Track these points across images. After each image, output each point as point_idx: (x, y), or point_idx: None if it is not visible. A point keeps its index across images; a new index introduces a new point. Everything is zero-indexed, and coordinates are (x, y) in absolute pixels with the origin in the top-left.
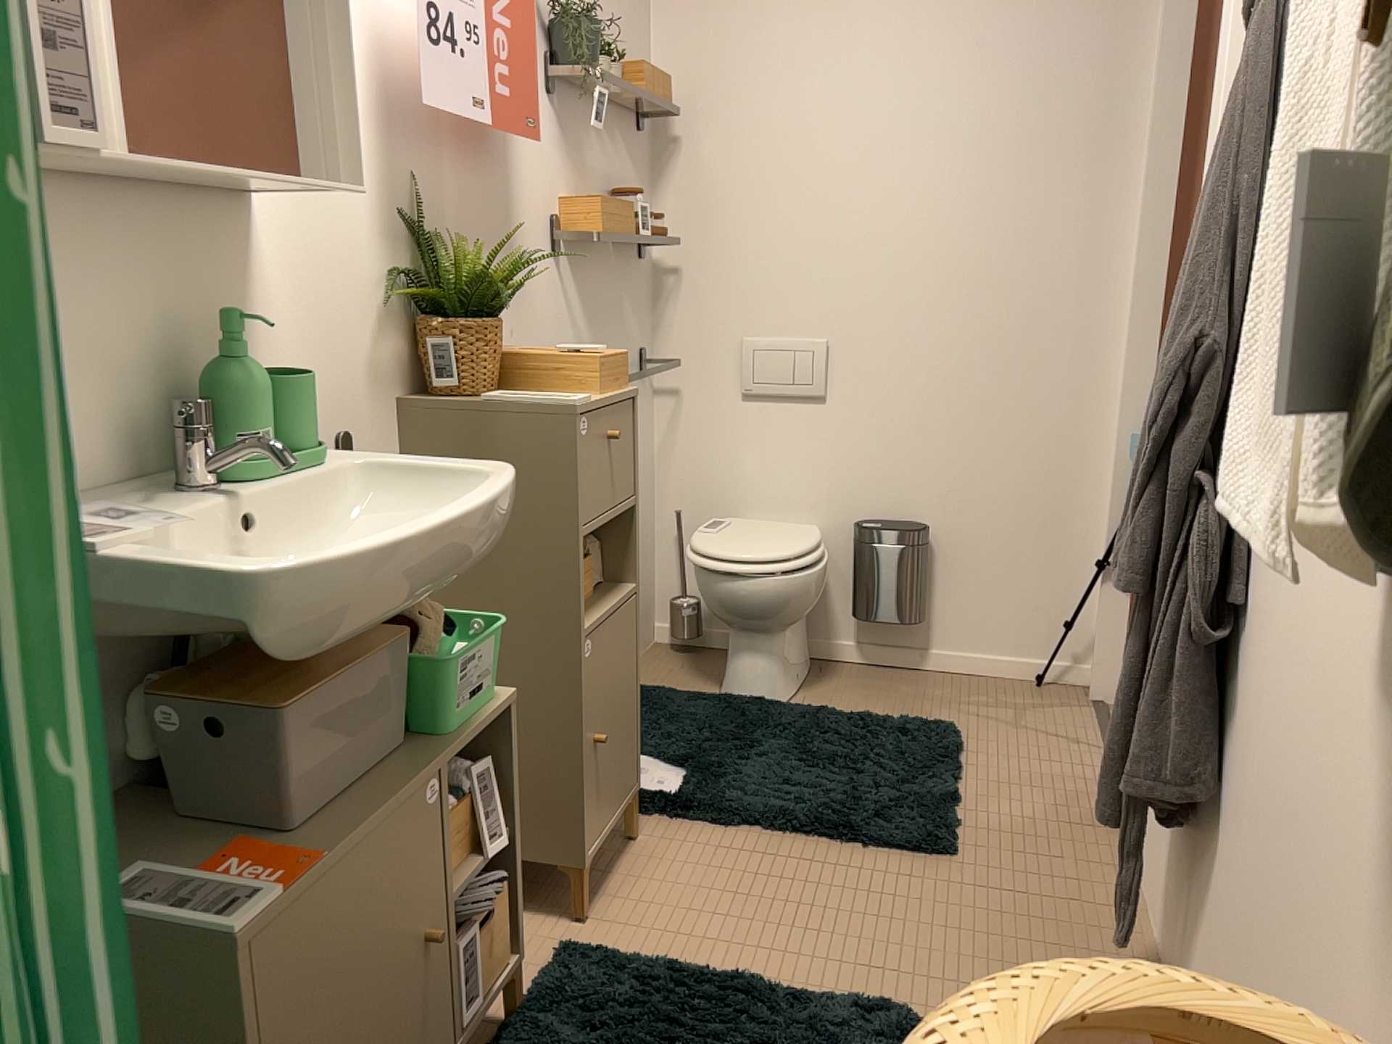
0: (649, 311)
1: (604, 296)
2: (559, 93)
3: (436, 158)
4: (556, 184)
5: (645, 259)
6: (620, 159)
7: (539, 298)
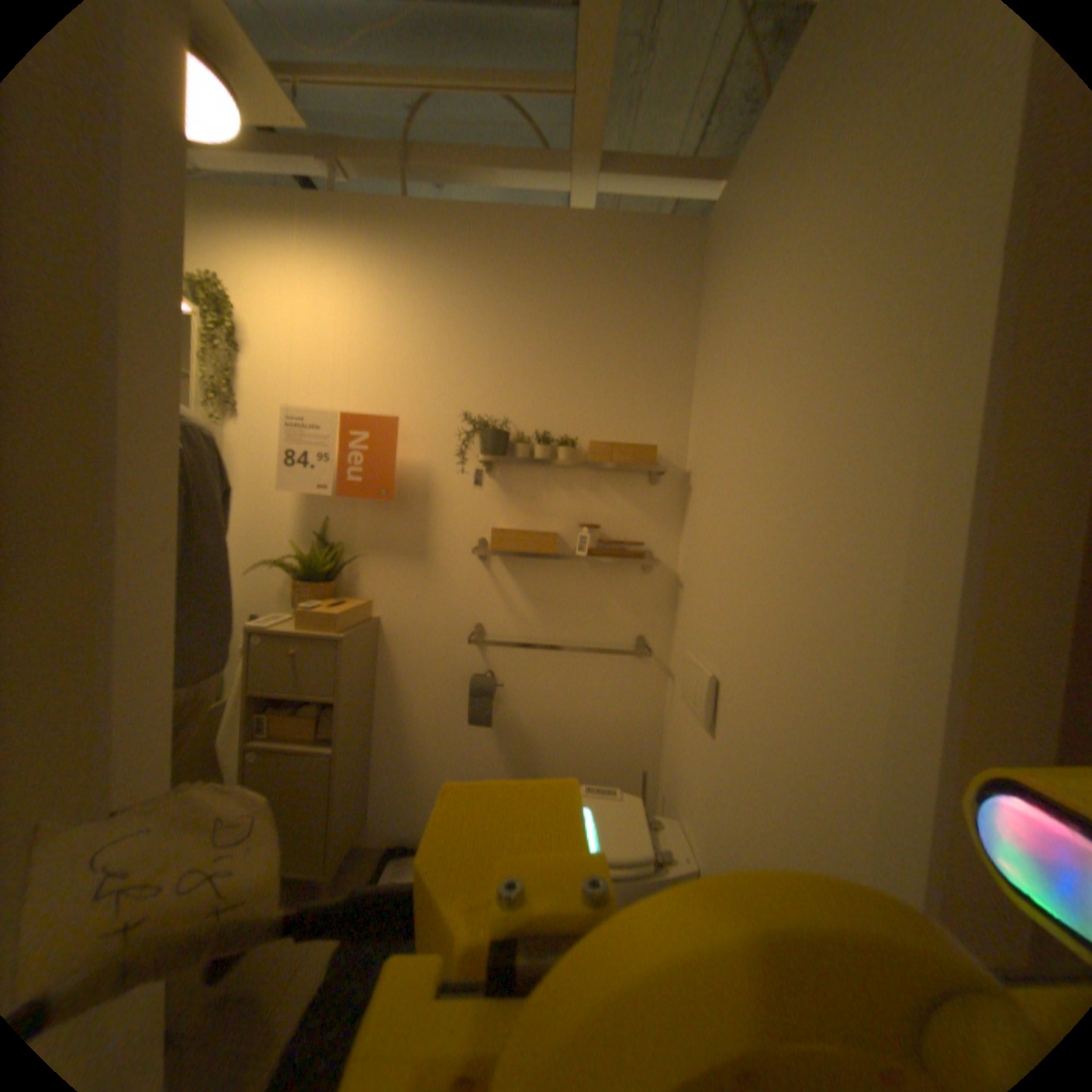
0: (663, 608)
1: (563, 588)
2: (502, 465)
3: (348, 507)
4: (489, 517)
5: (657, 569)
6: (609, 499)
7: (455, 580)
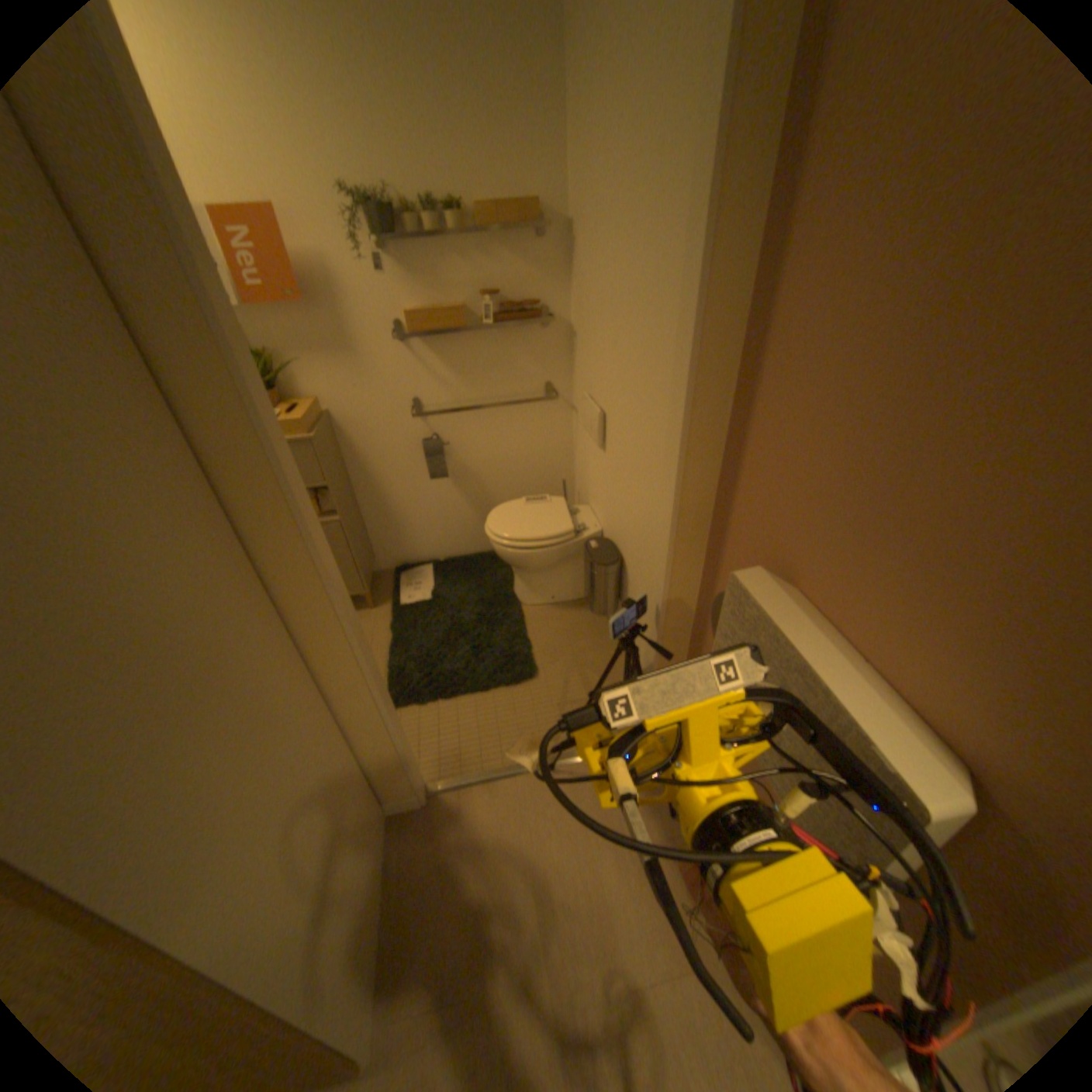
0: (562, 359)
1: (478, 357)
2: (394, 243)
3: (257, 313)
4: (397, 301)
5: (553, 325)
6: (503, 264)
7: (384, 367)
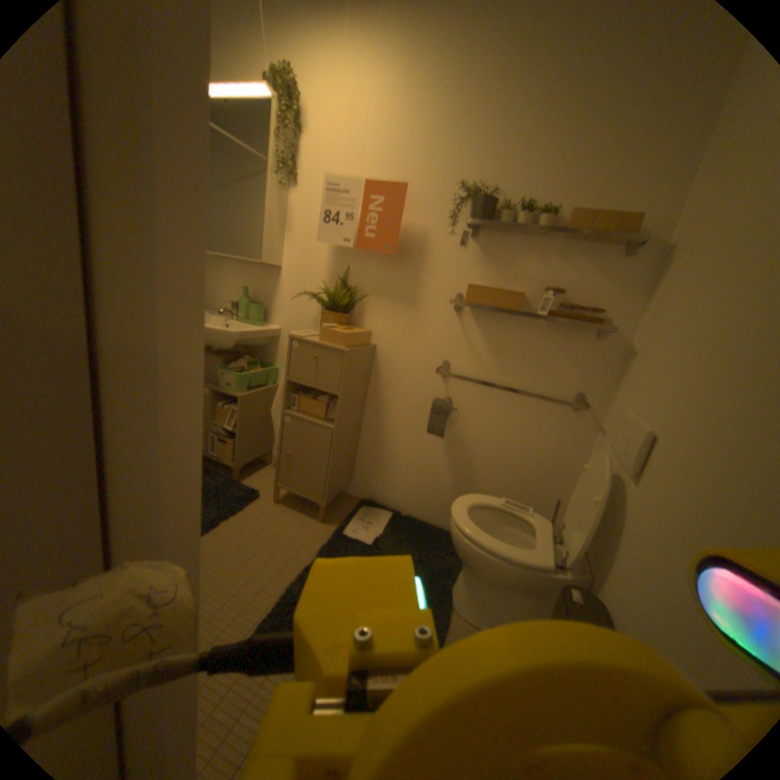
0: (610, 374)
1: (520, 343)
2: (487, 231)
3: (364, 259)
4: (468, 276)
5: (614, 337)
6: (581, 267)
7: (433, 325)
